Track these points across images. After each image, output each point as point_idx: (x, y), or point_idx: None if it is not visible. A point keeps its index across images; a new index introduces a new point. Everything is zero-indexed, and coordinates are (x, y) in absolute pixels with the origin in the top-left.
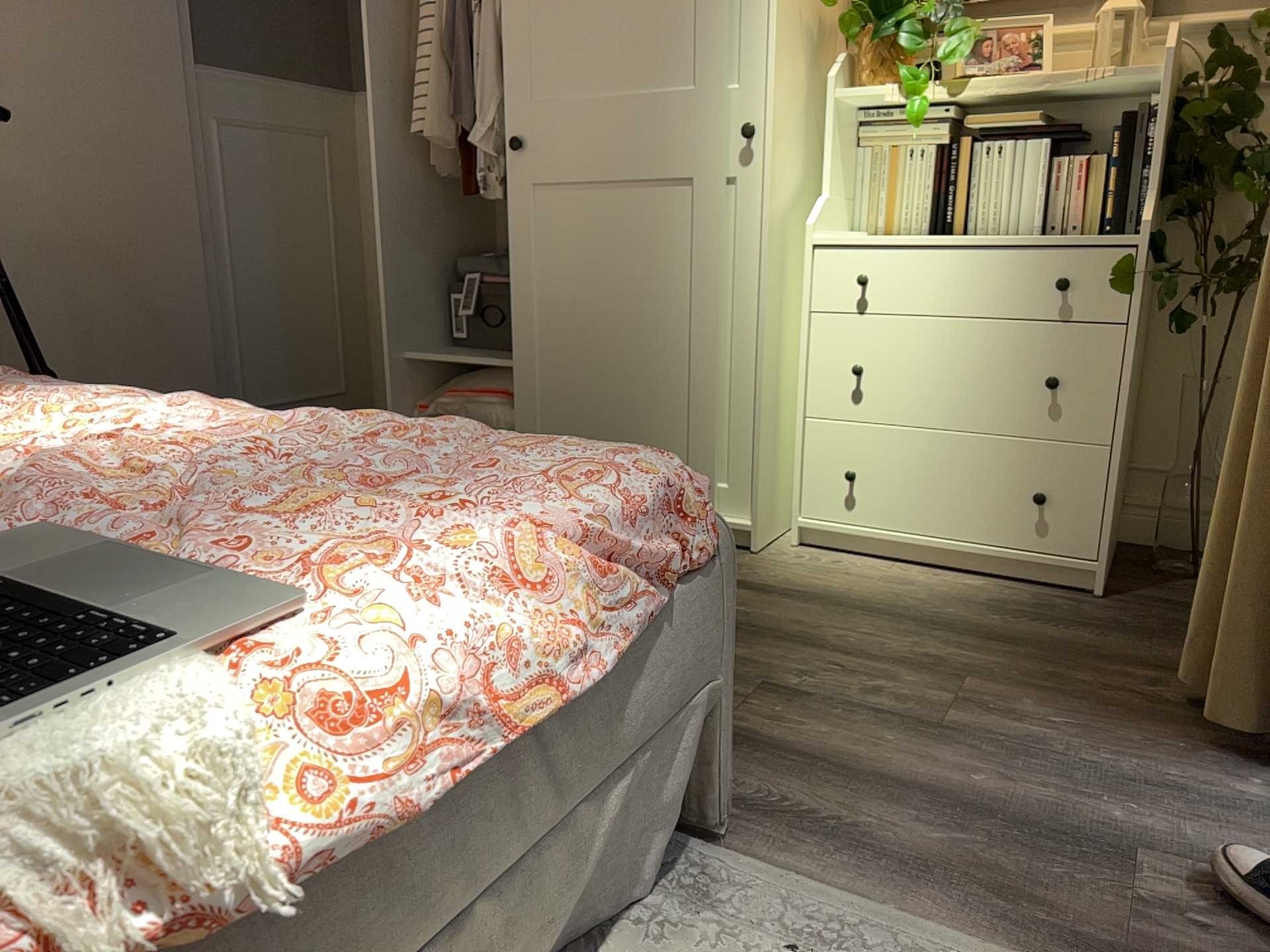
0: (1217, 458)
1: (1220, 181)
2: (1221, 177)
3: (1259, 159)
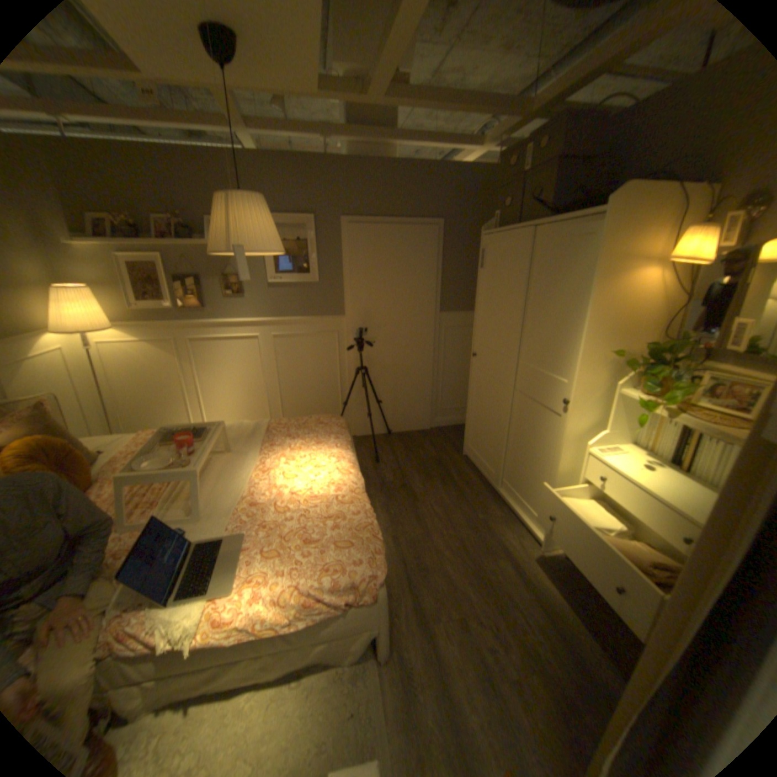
0: None
1: None
2: None
3: None
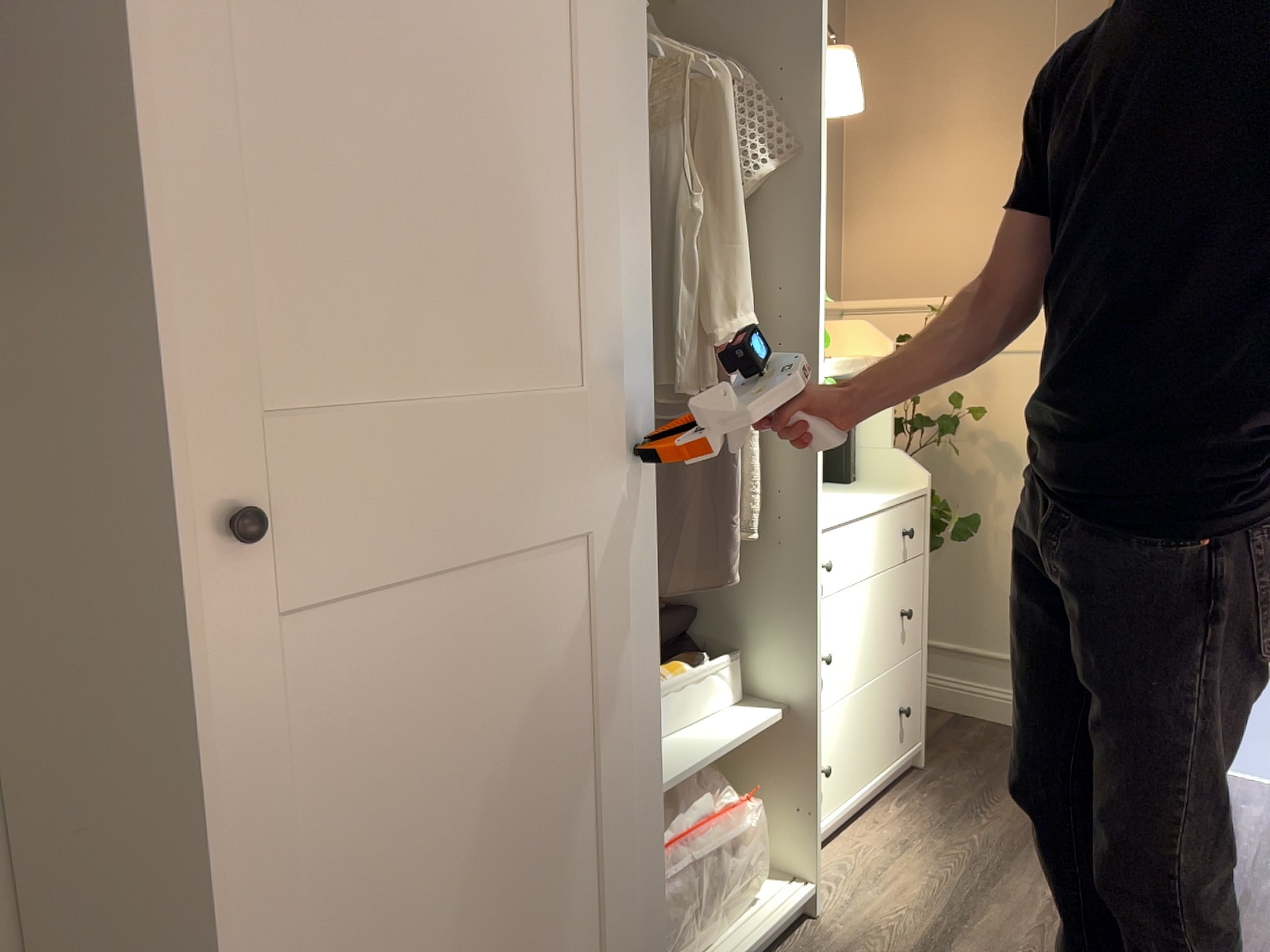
0: None
1: None
2: None
3: None
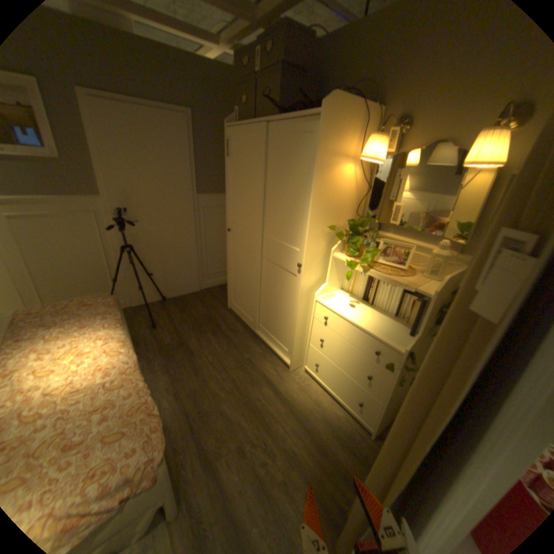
0: None
1: None
2: None
3: None
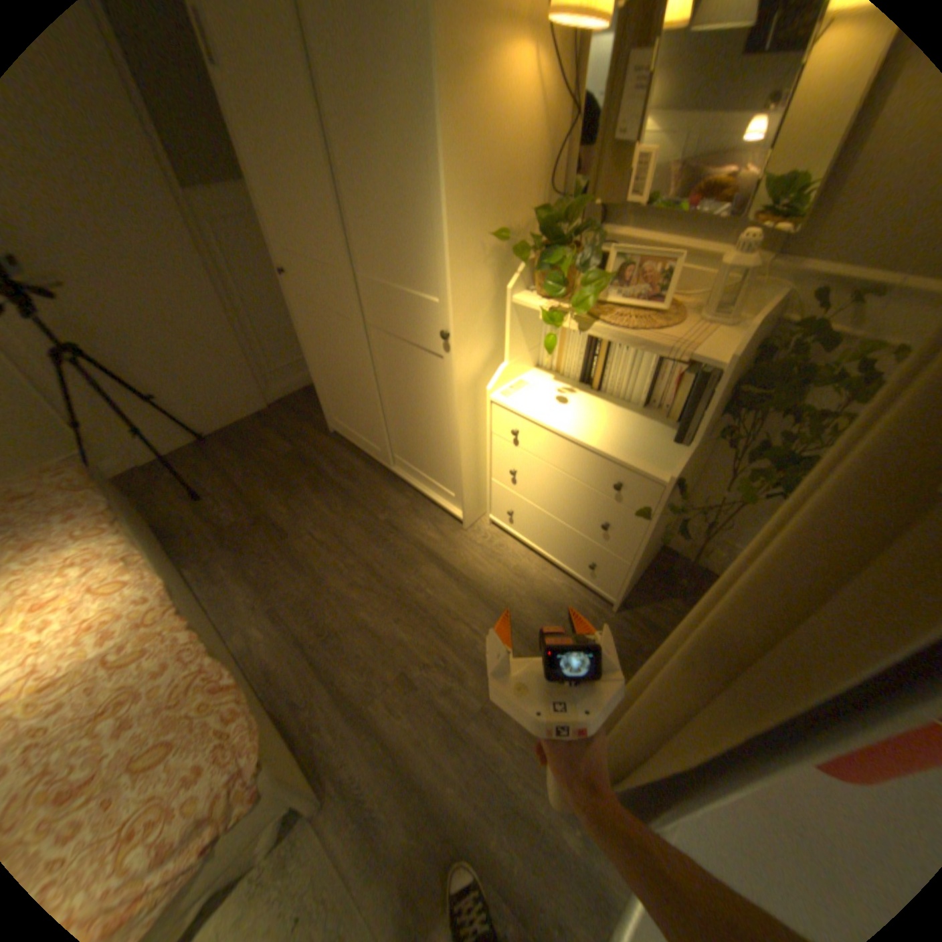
0: (717, 547)
1: (777, 405)
2: (775, 408)
3: (820, 387)
